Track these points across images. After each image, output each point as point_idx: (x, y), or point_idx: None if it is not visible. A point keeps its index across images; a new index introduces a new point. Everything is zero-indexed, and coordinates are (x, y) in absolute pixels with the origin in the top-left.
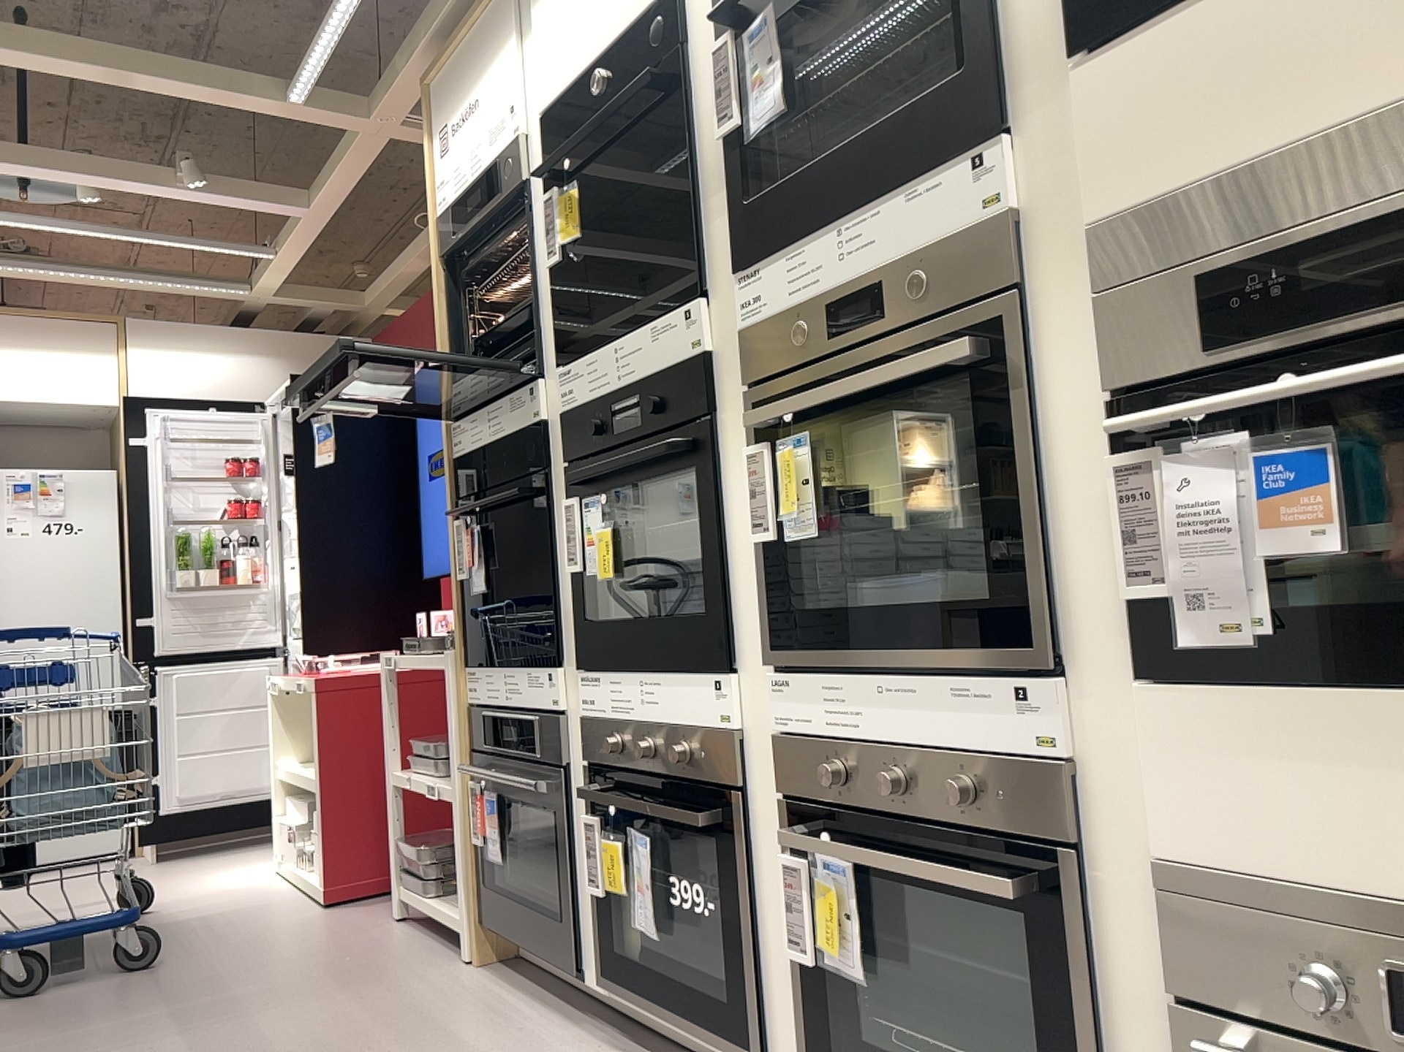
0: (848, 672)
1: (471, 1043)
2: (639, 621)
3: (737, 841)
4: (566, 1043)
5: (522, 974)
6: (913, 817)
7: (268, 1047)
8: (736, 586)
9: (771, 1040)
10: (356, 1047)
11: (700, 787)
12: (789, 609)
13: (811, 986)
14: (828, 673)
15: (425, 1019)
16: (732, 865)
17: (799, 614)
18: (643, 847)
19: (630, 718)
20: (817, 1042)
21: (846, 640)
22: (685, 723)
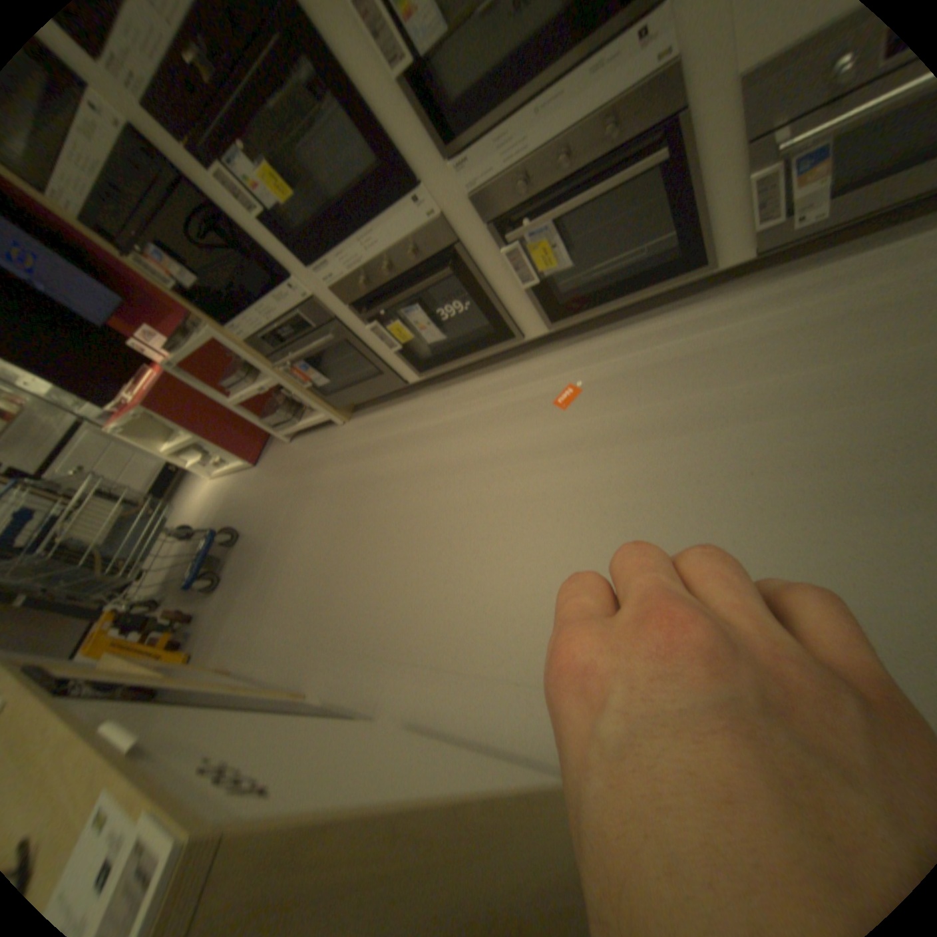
0: (508, 114)
1: (396, 433)
2: (329, 204)
3: (470, 263)
4: (425, 402)
5: (369, 406)
6: (578, 166)
7: (334, 501)
8: (390, 122)
9: (518, 326)
10: (363, 471)
11: (430, 258)
12: (446, 104)
13: (536, 290)
14: (492, 126)
15: (366, 445)
16: (470, 277)
17: (455, 102)
18: (415, 308)
19: (364, 260)
20: (549, 306)
21: (499, 92)
22: (404, 233)
